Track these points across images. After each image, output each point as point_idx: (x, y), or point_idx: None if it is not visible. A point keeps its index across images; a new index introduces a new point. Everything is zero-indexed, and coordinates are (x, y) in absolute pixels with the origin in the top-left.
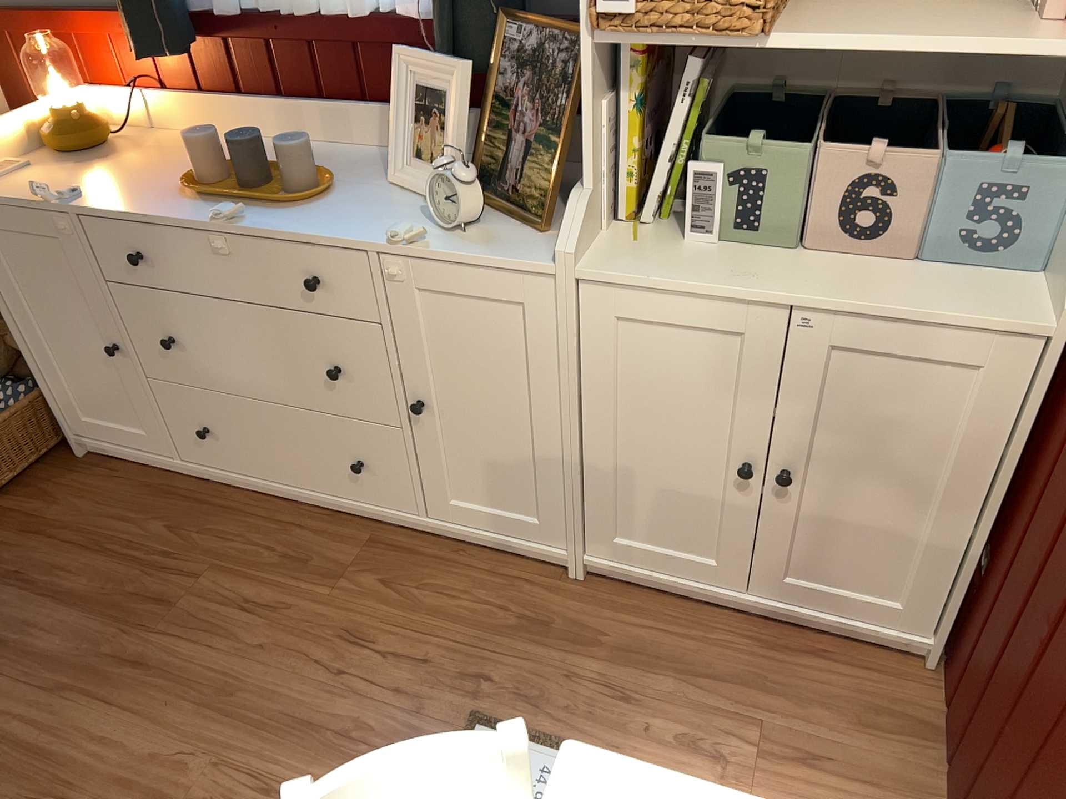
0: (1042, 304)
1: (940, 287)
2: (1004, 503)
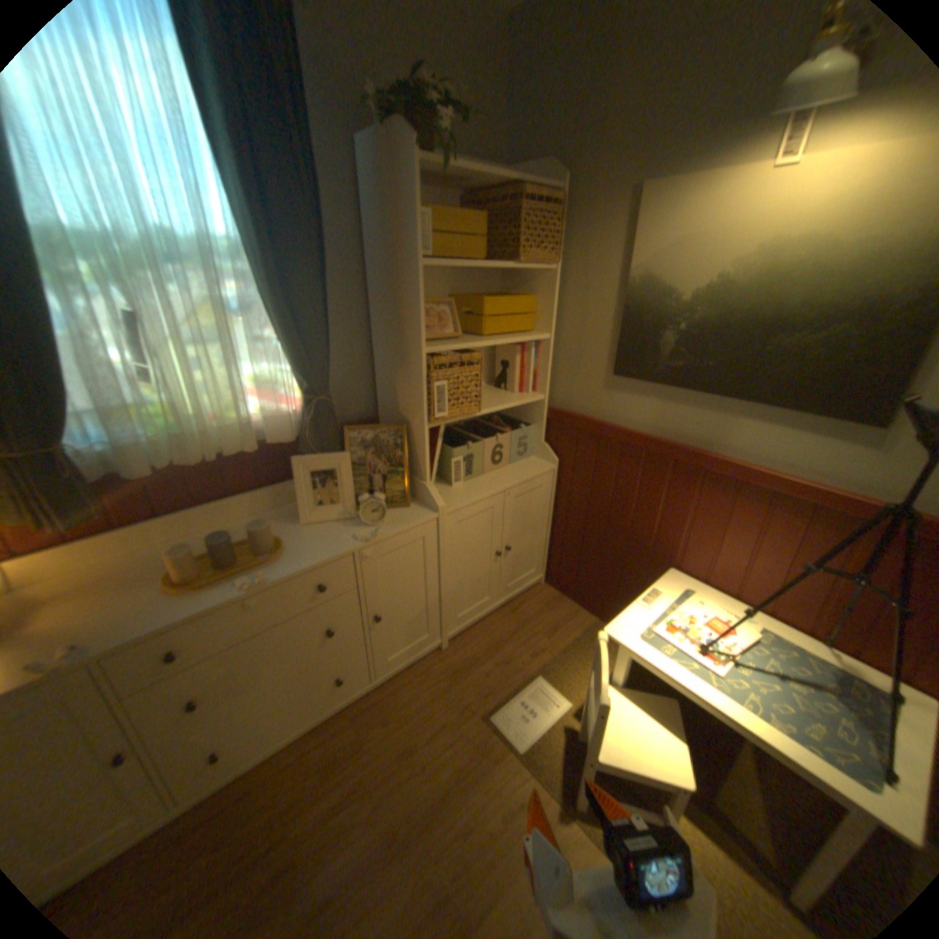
0: (546, 461)
1: (523, 468)
2: (554, 519)
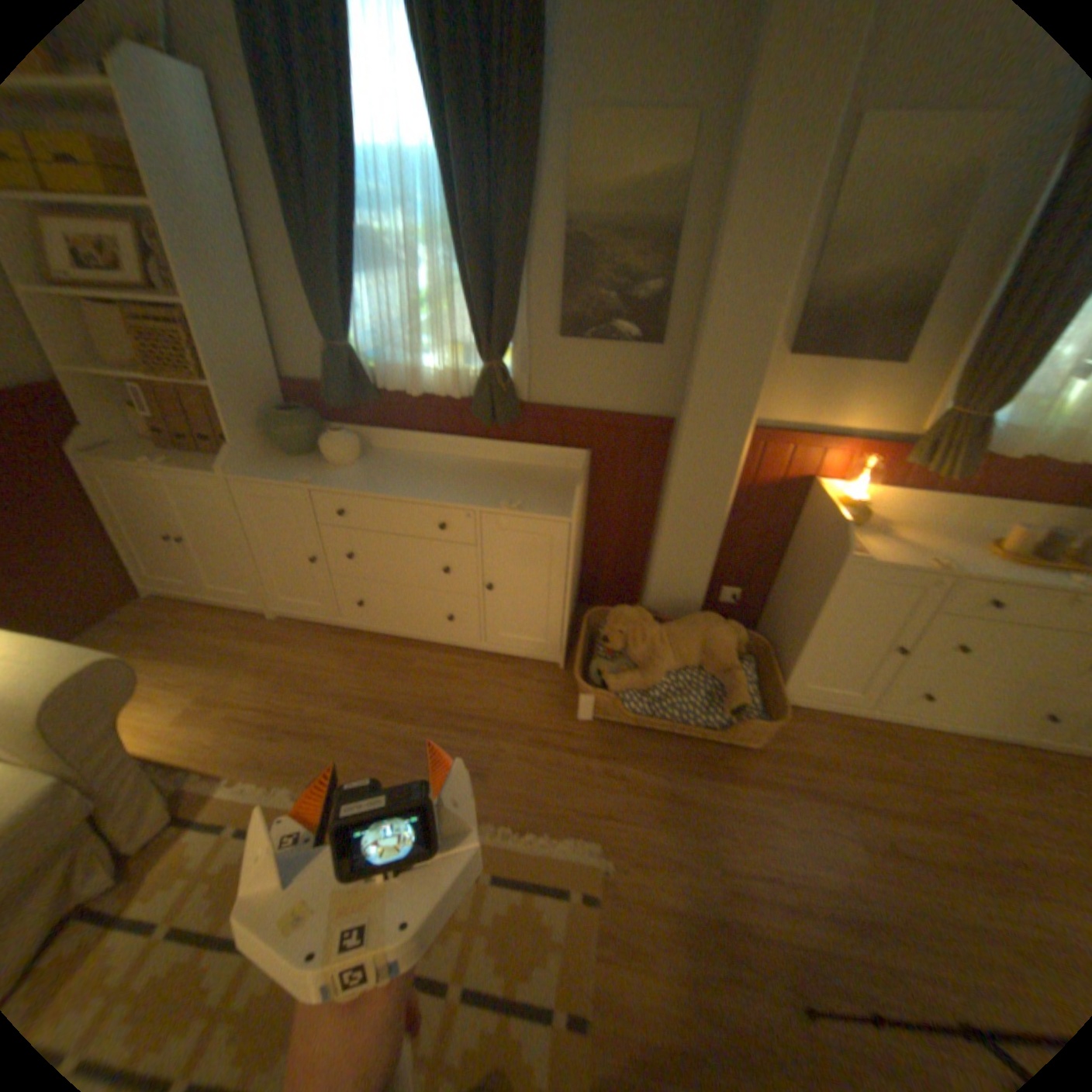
0: None
1: None
2: None
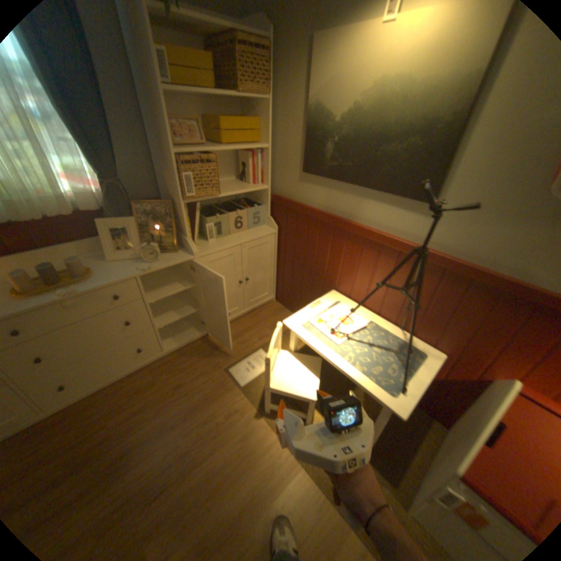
0: (271, 228)
1: (256, 231)
2: (277, 263)
